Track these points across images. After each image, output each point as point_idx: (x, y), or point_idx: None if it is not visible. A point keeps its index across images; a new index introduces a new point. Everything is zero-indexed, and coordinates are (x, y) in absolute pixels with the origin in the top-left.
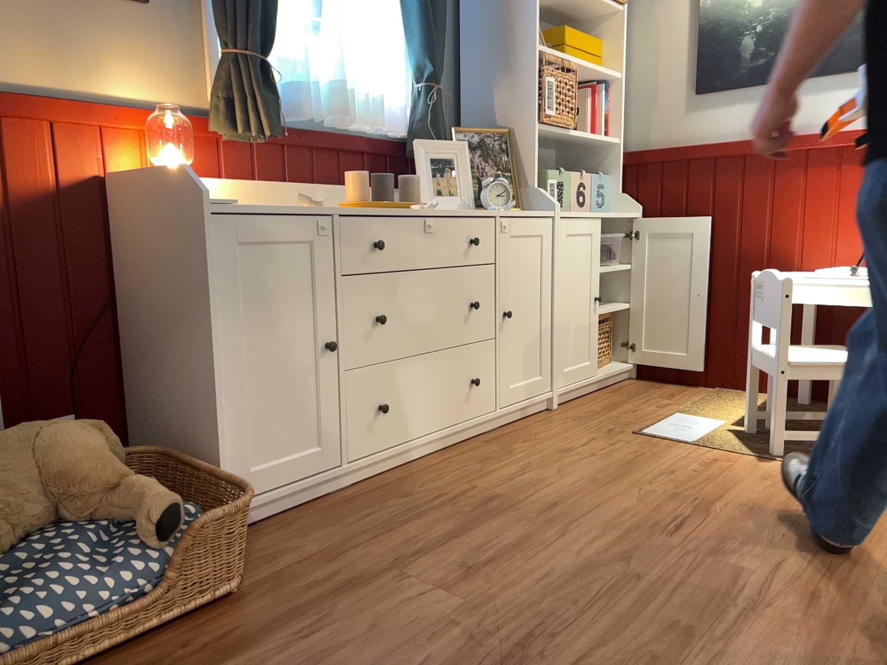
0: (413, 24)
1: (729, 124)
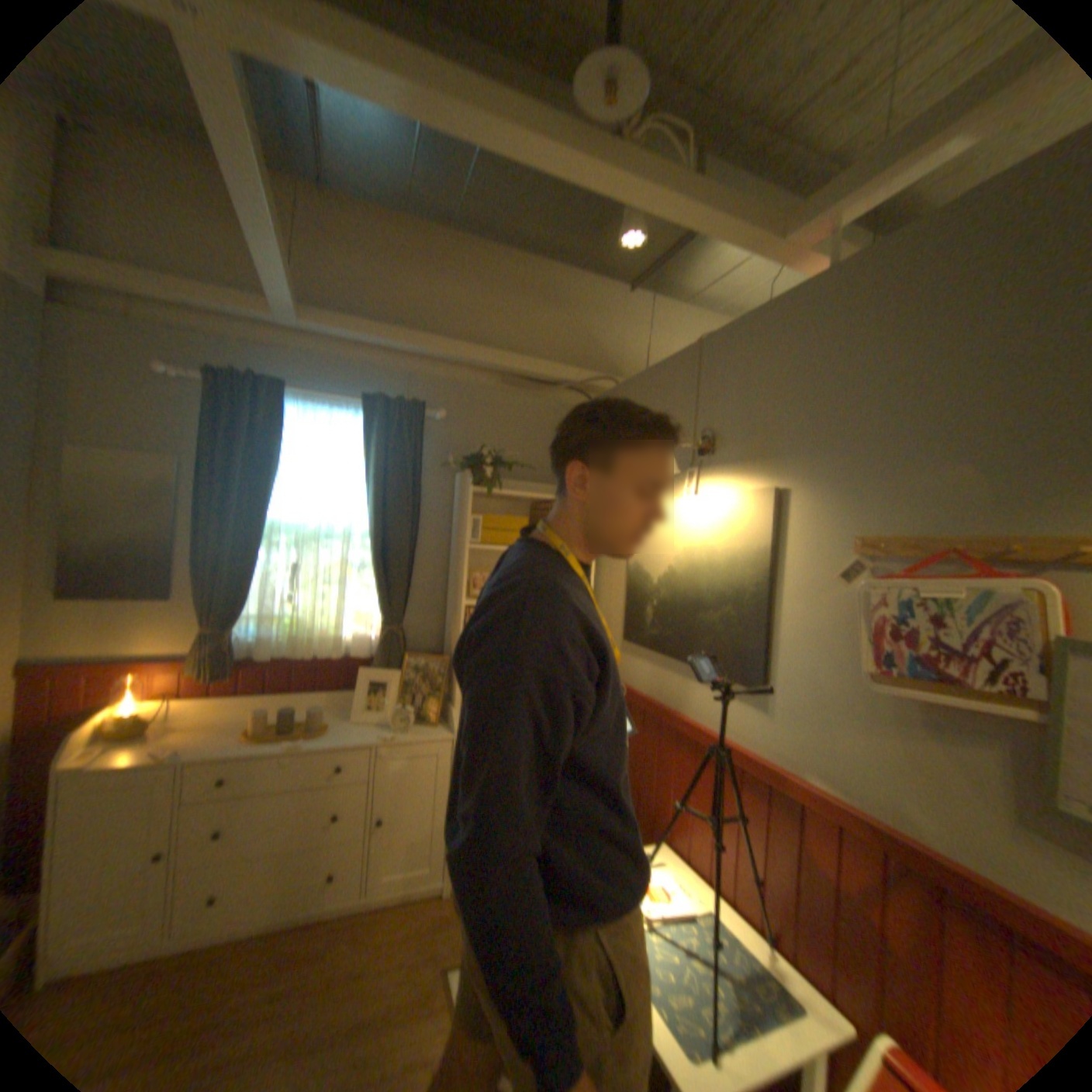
0: (376, 587)
1: (641, 676)
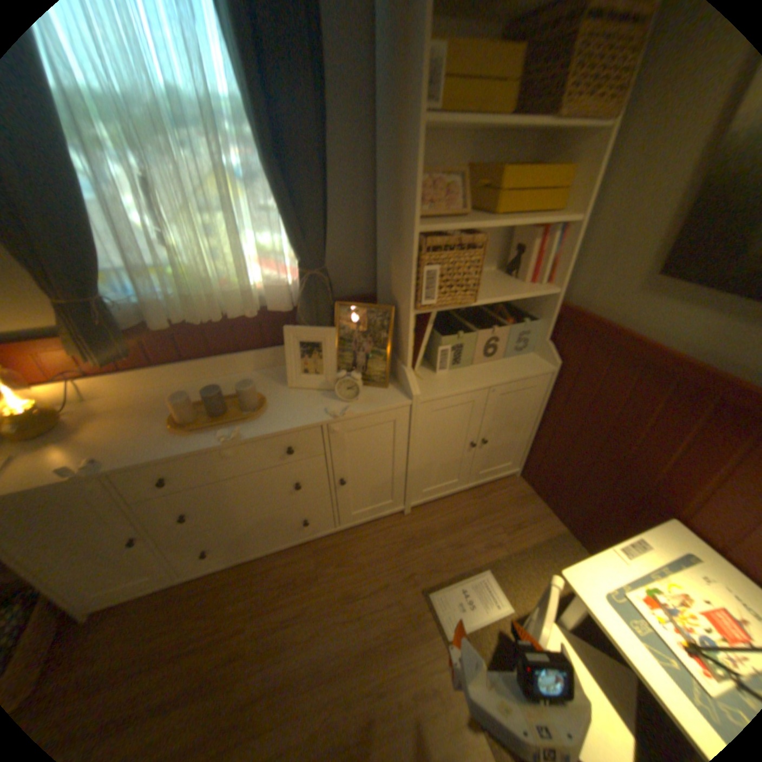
0: (279, 209)
1: (688, 330)
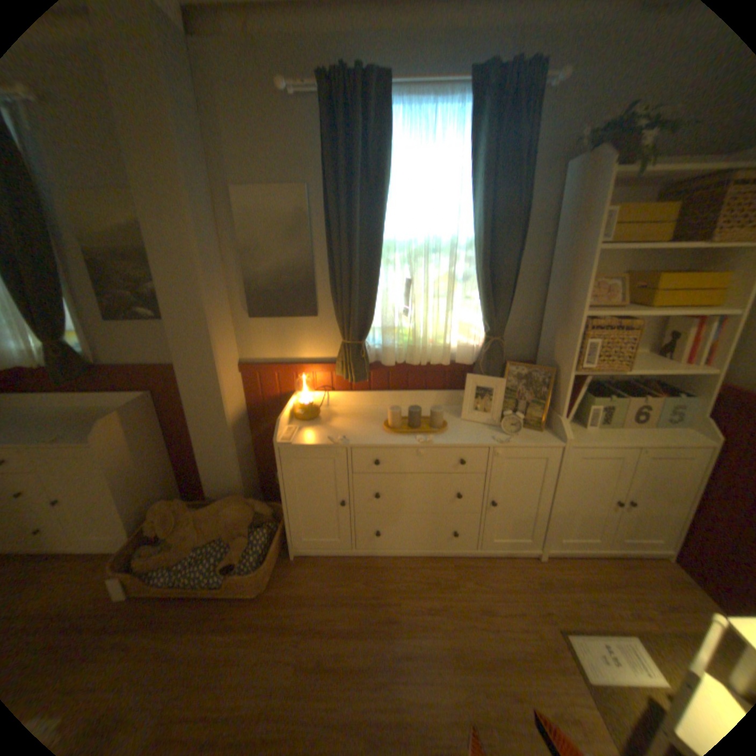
0: (481, 298)
1: None
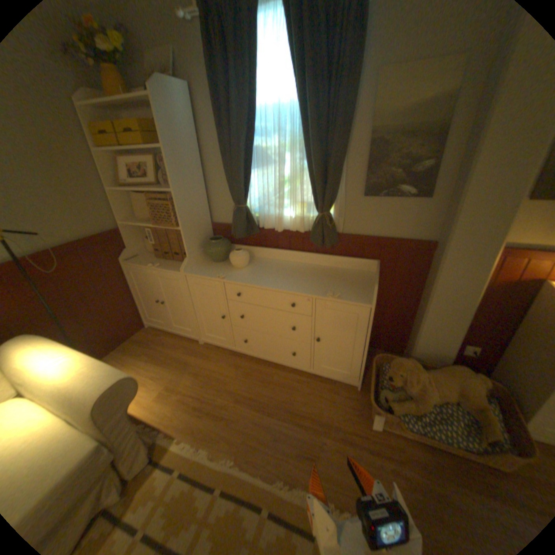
0: None
1: None
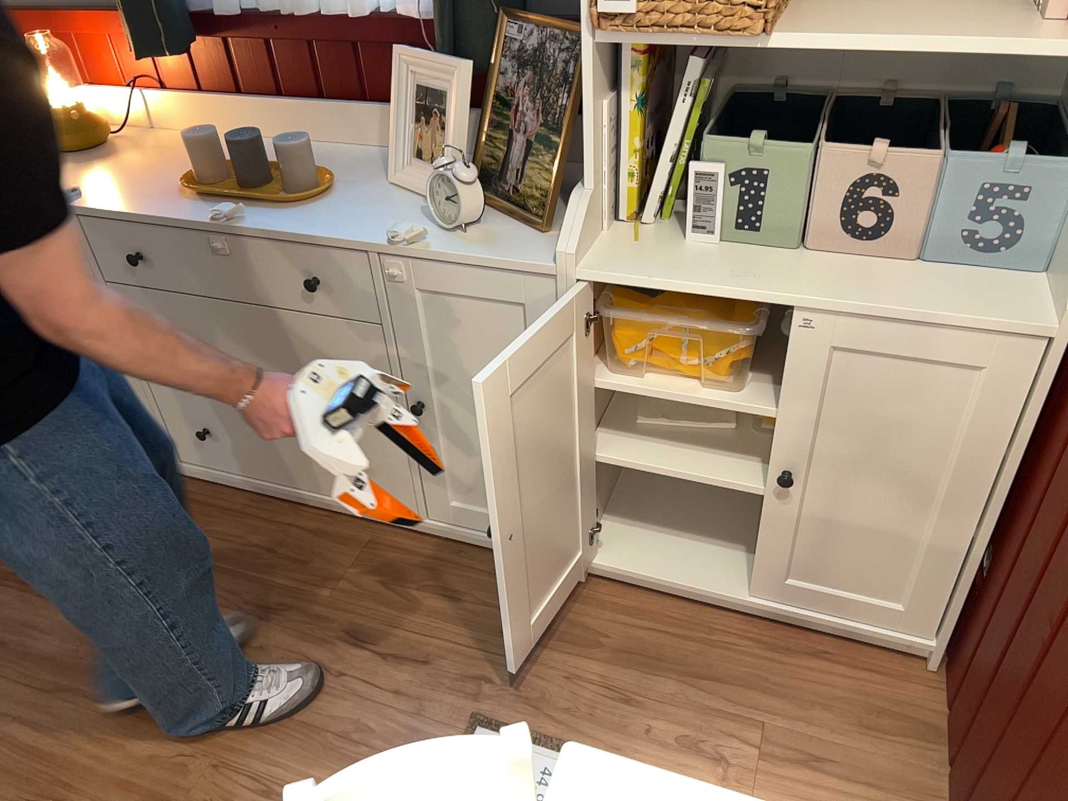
0: None
1: None
